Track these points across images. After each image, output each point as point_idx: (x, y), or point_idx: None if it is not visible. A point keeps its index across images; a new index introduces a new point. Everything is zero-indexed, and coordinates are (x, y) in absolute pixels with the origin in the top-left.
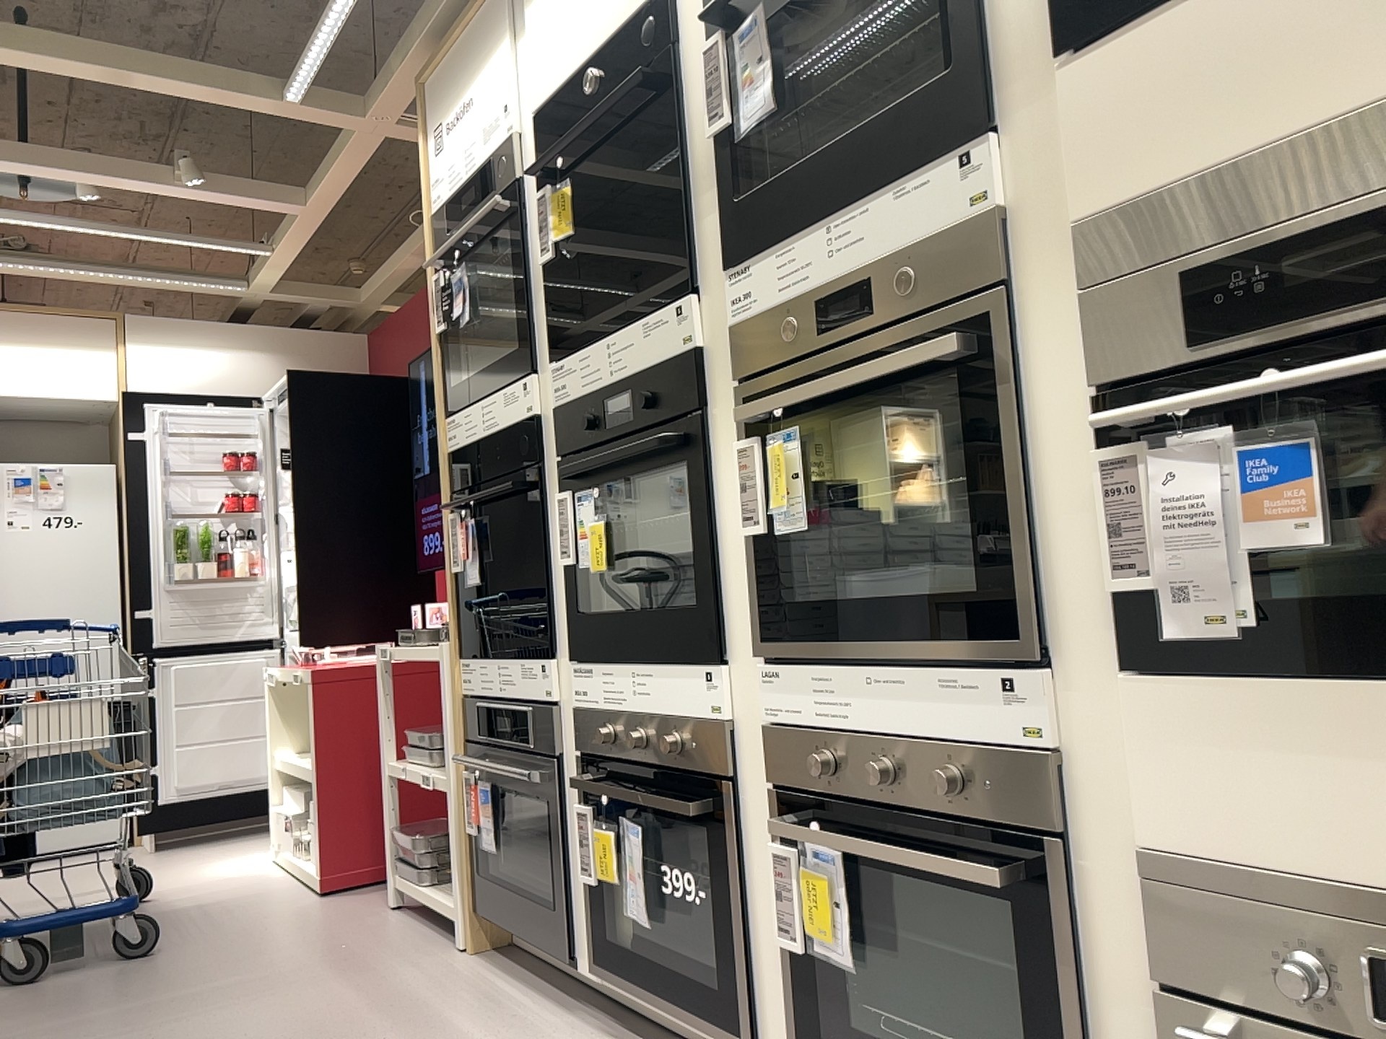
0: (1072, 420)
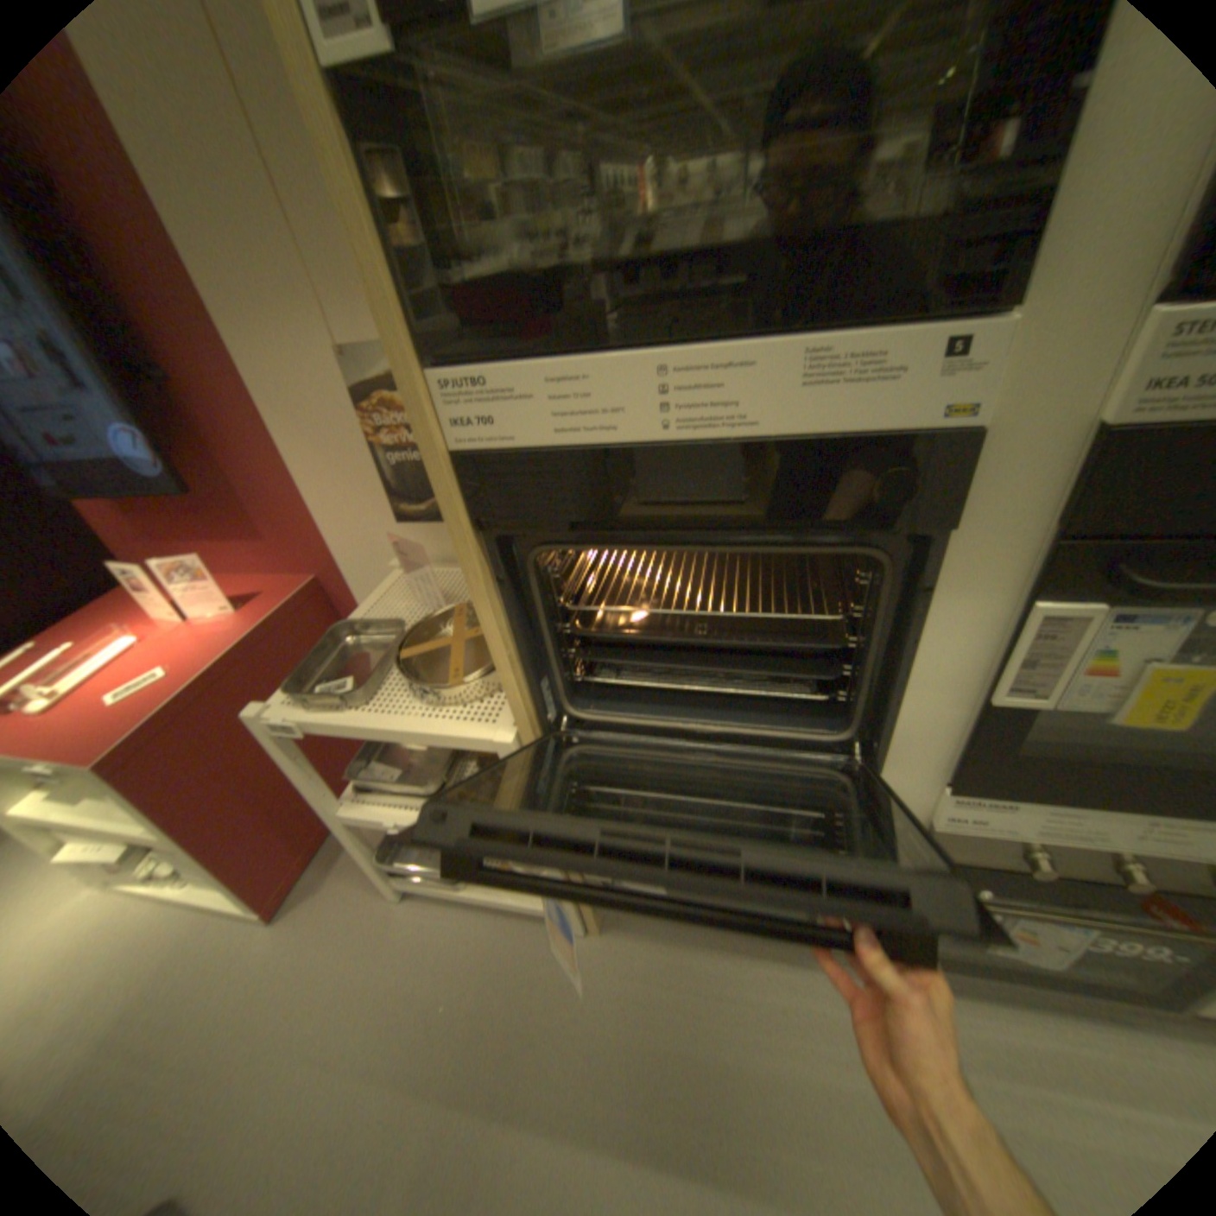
0: None
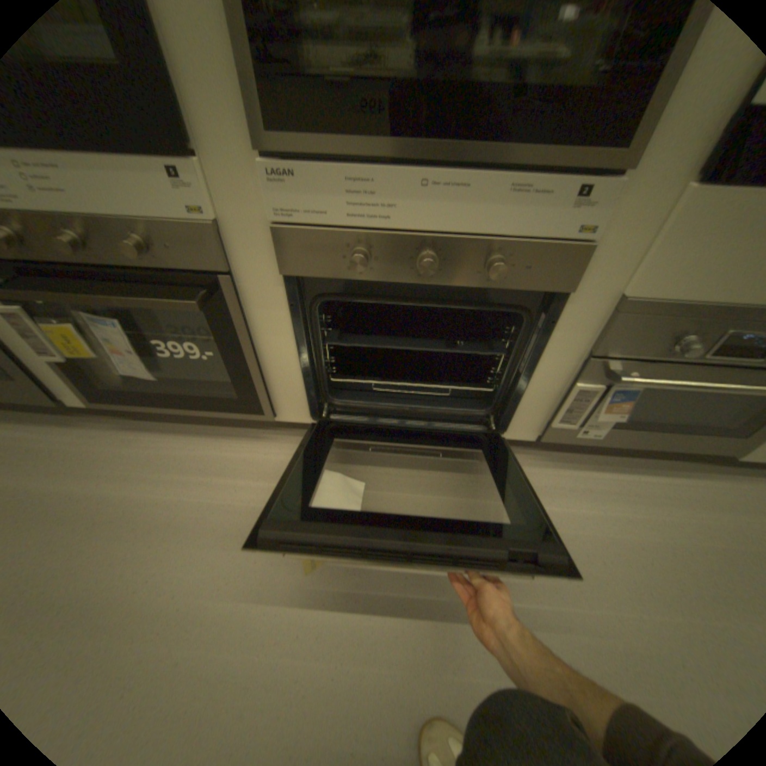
0: None
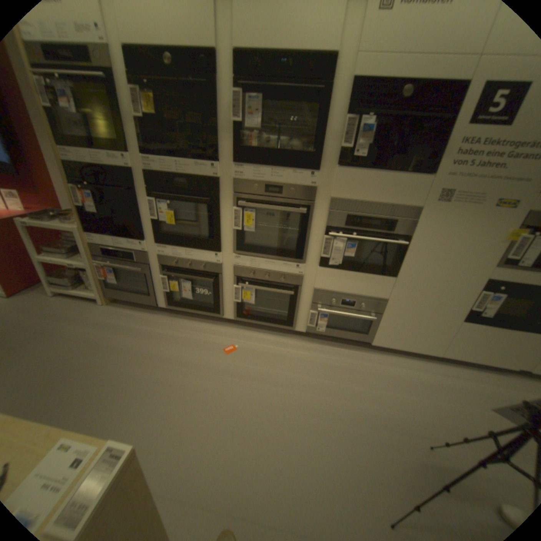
0: (319, 229)
